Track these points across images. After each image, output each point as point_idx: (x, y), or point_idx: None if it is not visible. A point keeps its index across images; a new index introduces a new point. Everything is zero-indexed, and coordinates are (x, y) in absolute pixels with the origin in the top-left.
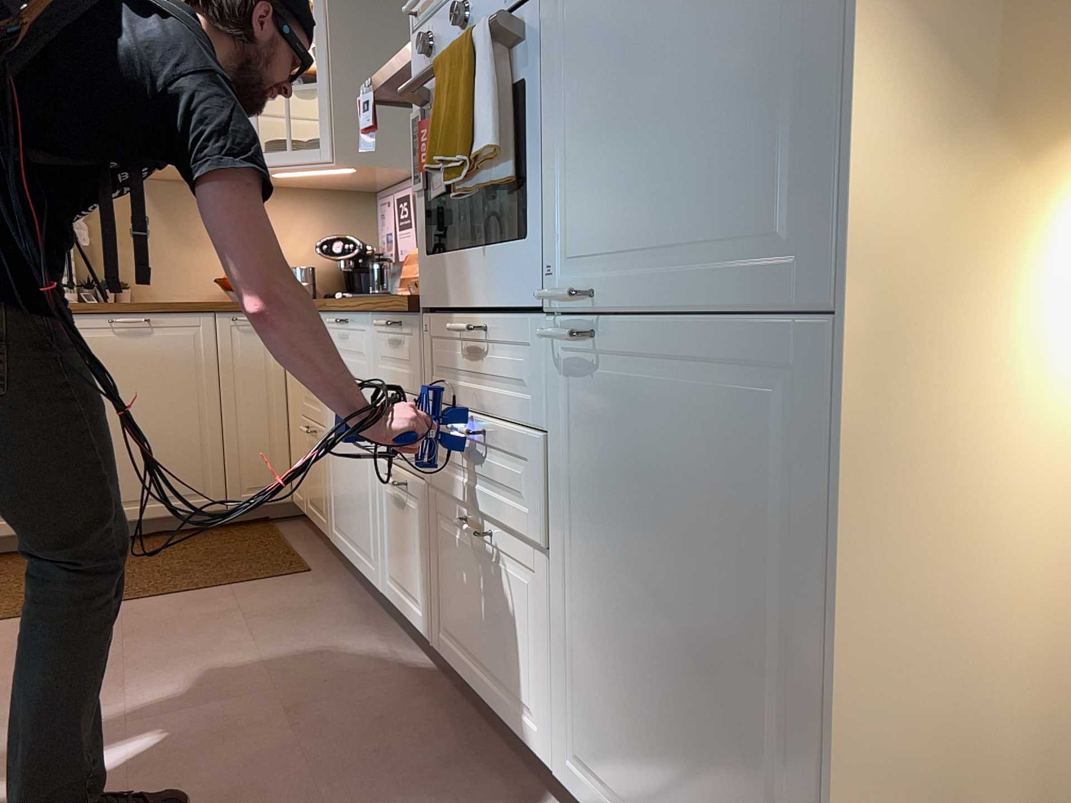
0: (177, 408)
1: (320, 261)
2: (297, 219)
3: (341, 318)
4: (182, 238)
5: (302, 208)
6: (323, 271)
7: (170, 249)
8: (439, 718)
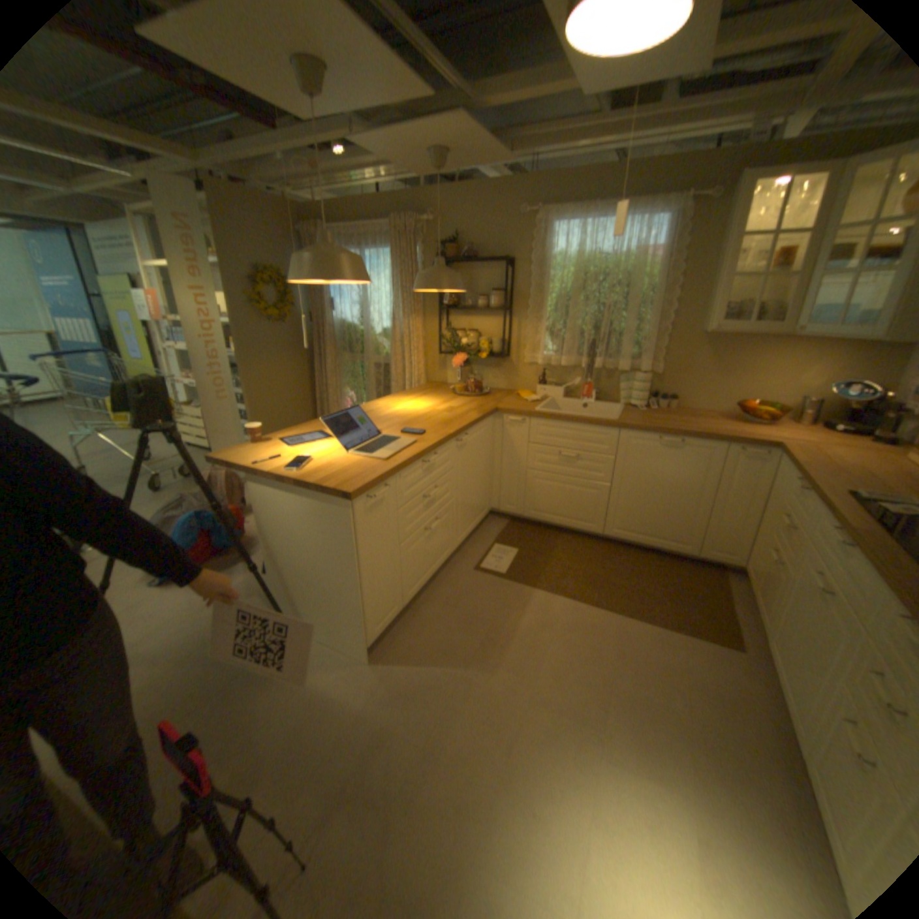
0: (686, 494)
1: (832, 393)
2: (822, 359)
3: (849, 536)
4: (722, 369)
5: (830, 351)
6: (832, 400)
7: (711, 376)
8: None
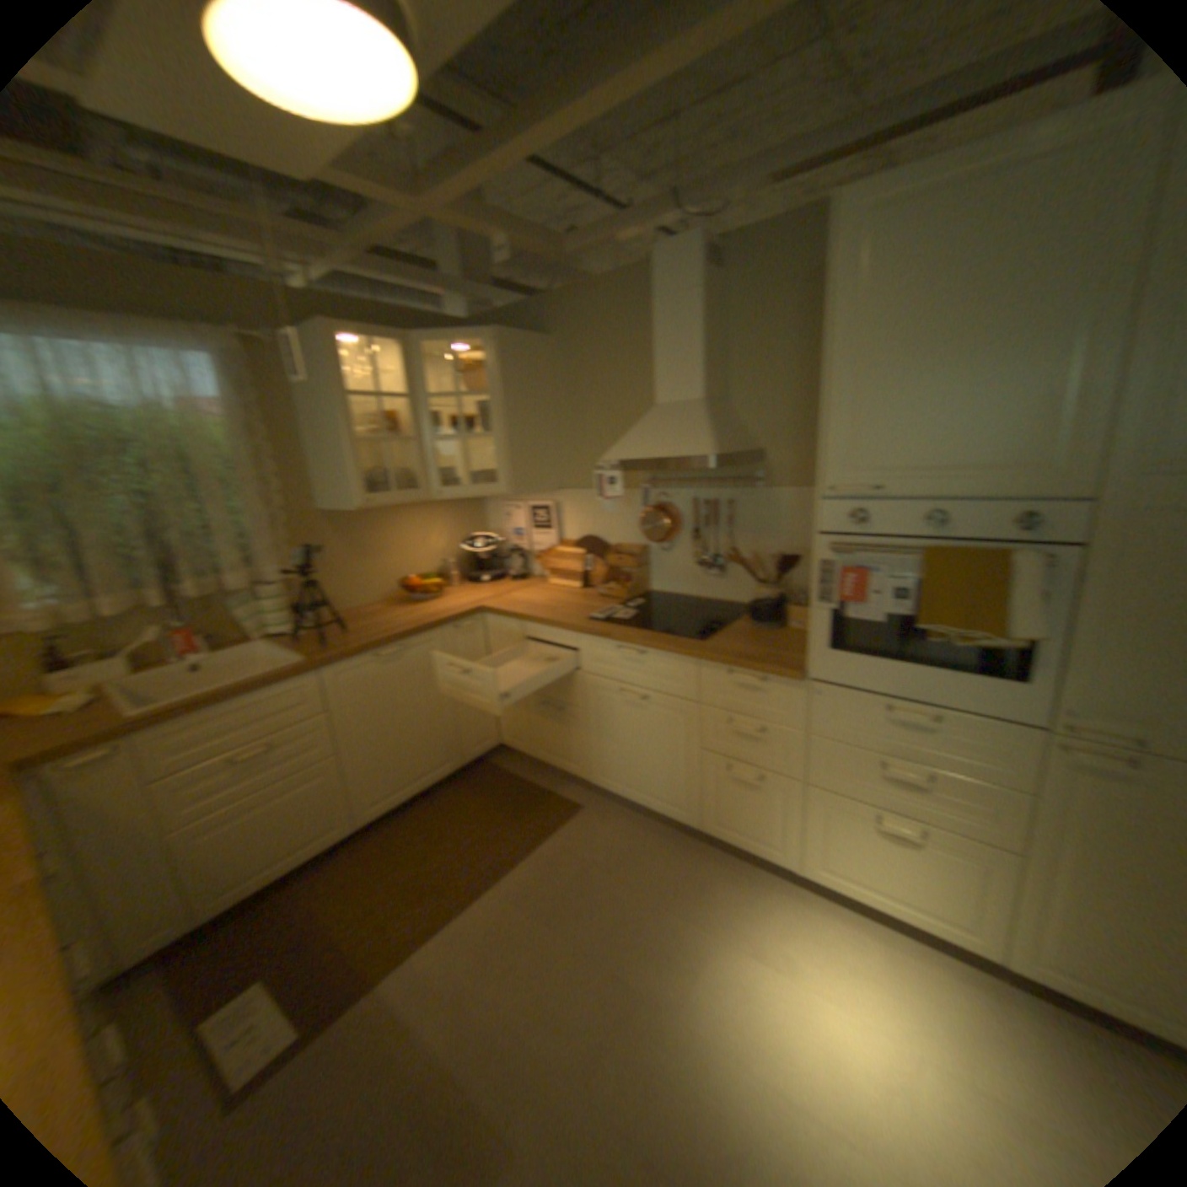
0: (430, 706)
1: (457, 551)
2: (438, 522)
3: (632, 648)
4: (361, 554)
5: (441, 514)
6: (459, 558)
7: (354, 565)
8: (831, 920)
